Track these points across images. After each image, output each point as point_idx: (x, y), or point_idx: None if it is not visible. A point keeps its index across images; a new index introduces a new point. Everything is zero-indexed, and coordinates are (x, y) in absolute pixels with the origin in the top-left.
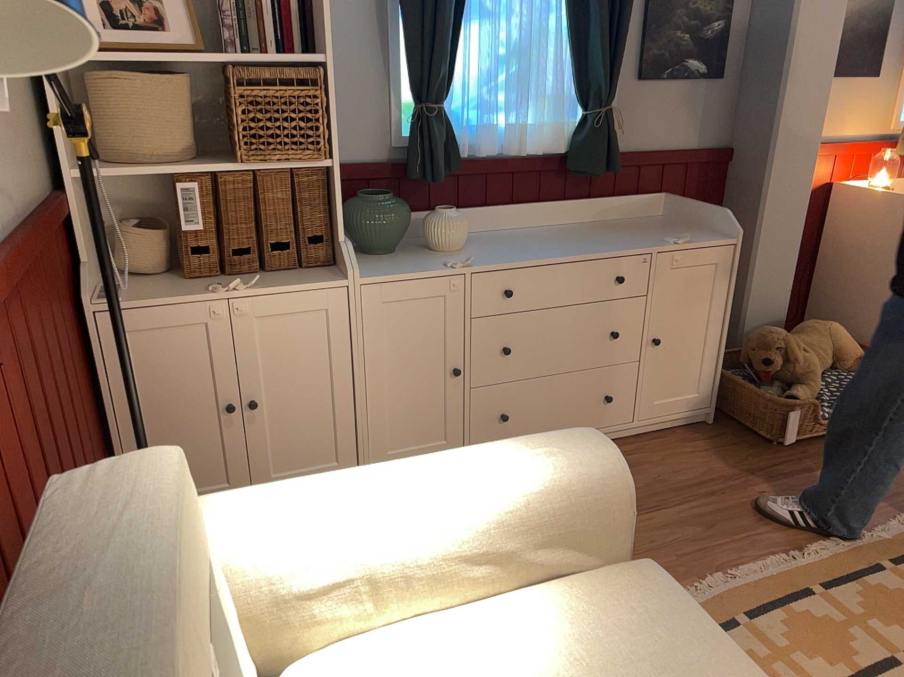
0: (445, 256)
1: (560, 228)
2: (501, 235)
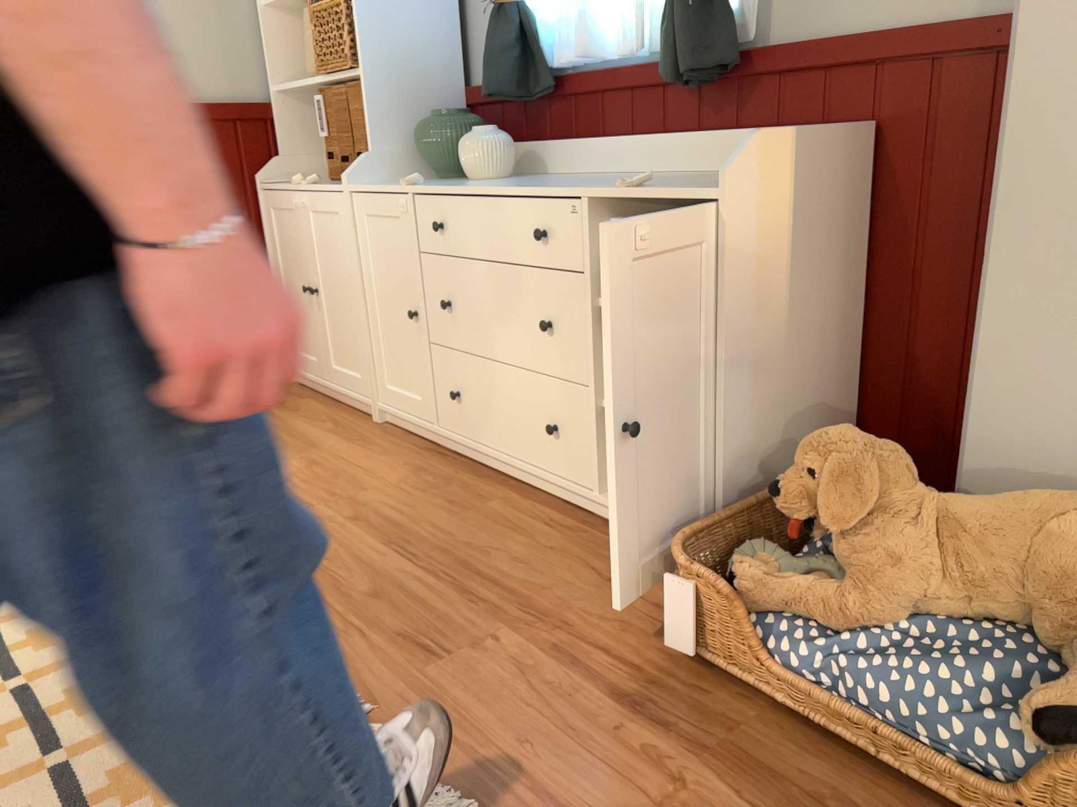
0: (452, 182)
1: (653, 175)
2: (580, 176)
